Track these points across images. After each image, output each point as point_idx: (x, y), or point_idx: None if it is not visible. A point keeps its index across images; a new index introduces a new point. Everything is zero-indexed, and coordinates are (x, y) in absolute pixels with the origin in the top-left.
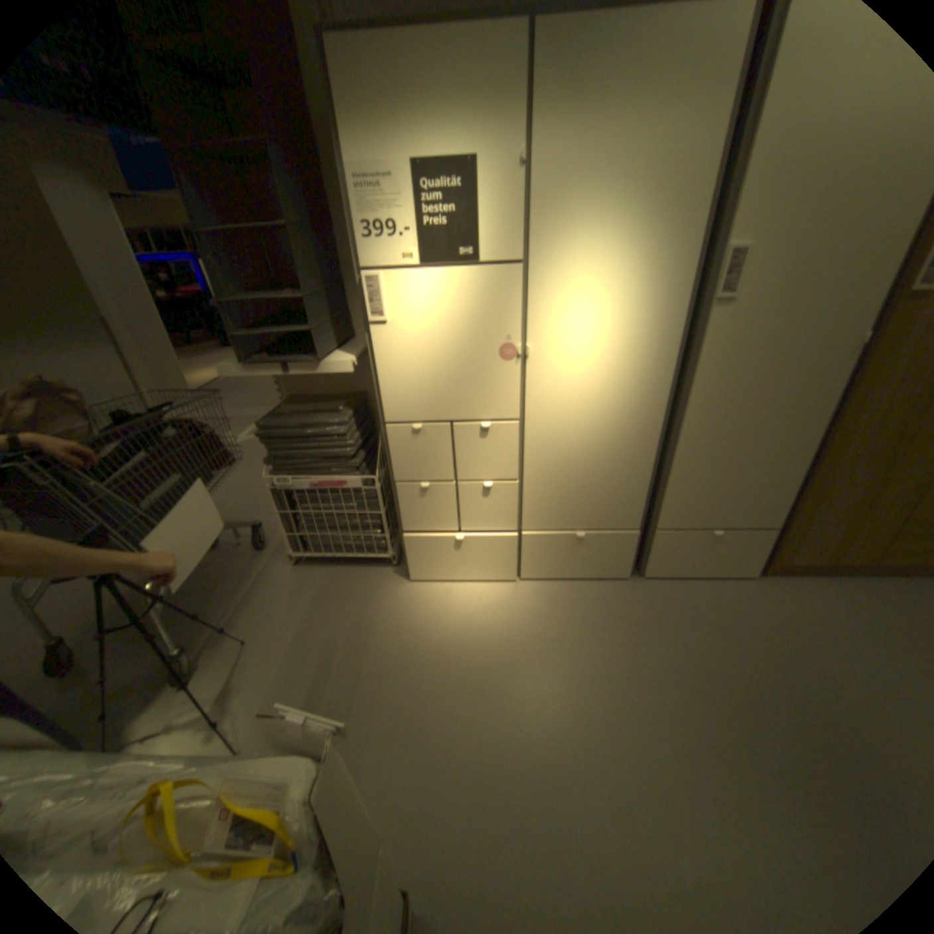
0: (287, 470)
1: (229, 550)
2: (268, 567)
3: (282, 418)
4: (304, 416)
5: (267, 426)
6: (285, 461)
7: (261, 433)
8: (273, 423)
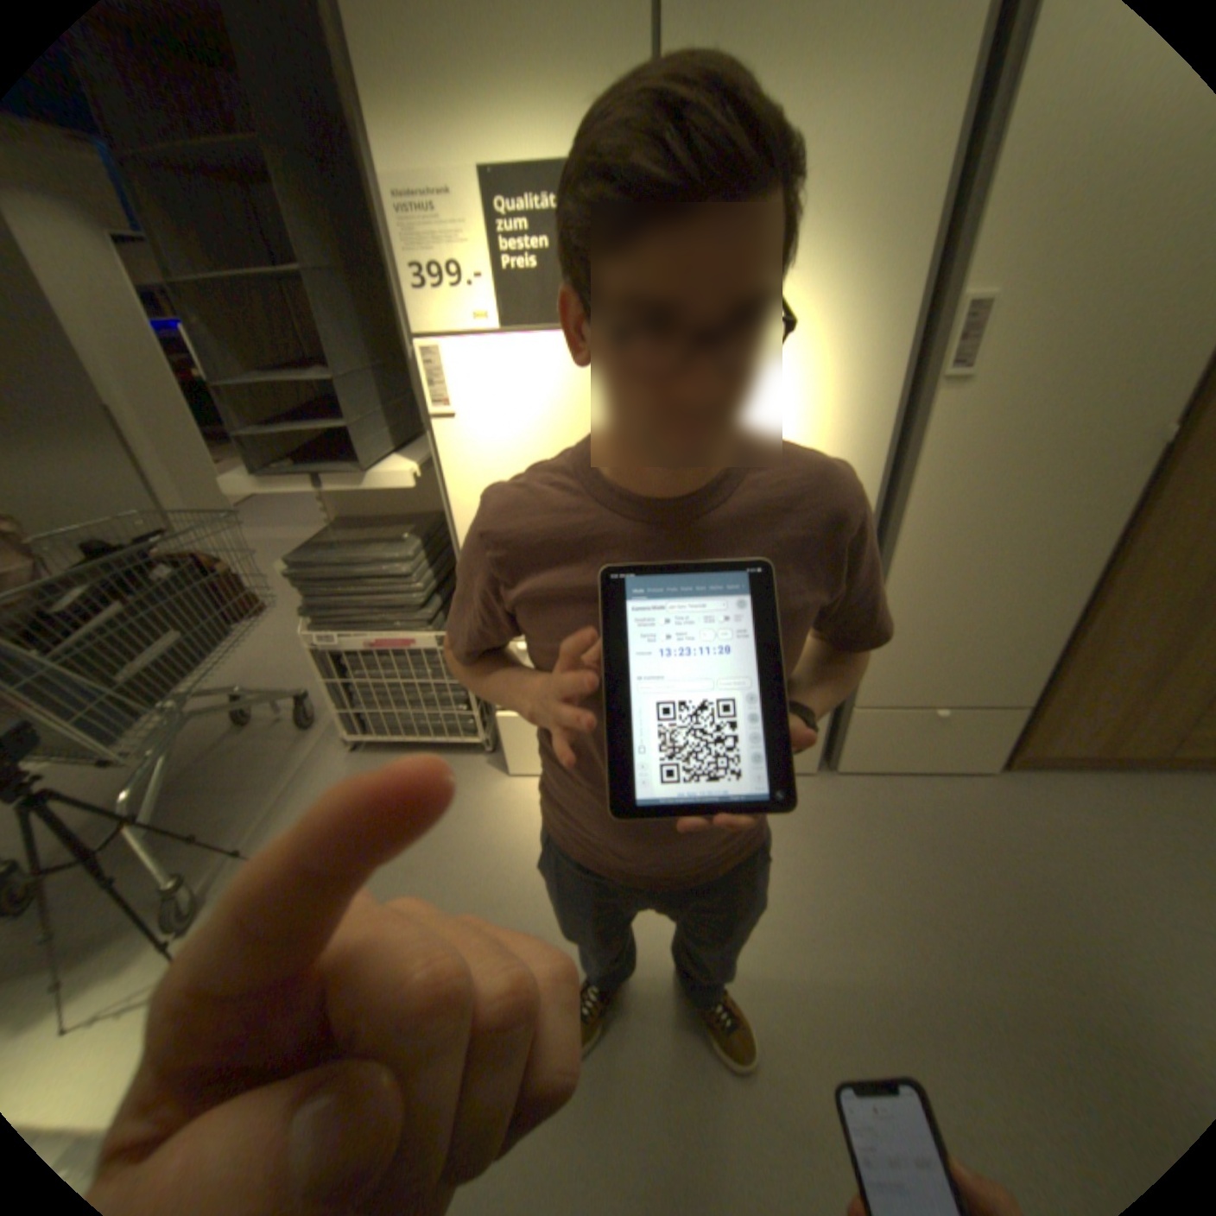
0: (332, 623)
1: (264, 729)
2: (316, 753)
3: (322, 551)
4: (353, 549)
5: (299, 563)
6: (328, 612)
7: (292, 573)
8: (309, 559)
